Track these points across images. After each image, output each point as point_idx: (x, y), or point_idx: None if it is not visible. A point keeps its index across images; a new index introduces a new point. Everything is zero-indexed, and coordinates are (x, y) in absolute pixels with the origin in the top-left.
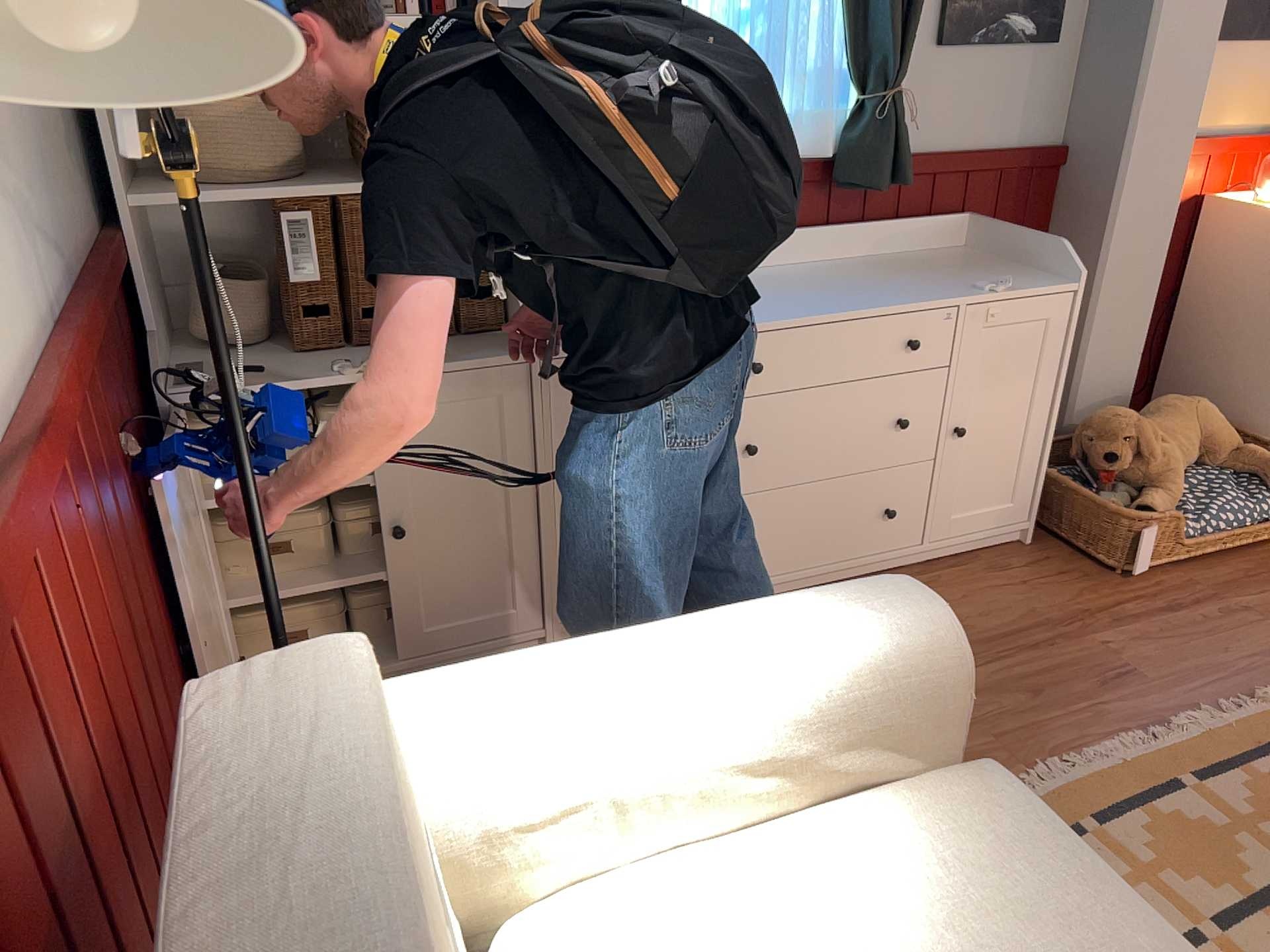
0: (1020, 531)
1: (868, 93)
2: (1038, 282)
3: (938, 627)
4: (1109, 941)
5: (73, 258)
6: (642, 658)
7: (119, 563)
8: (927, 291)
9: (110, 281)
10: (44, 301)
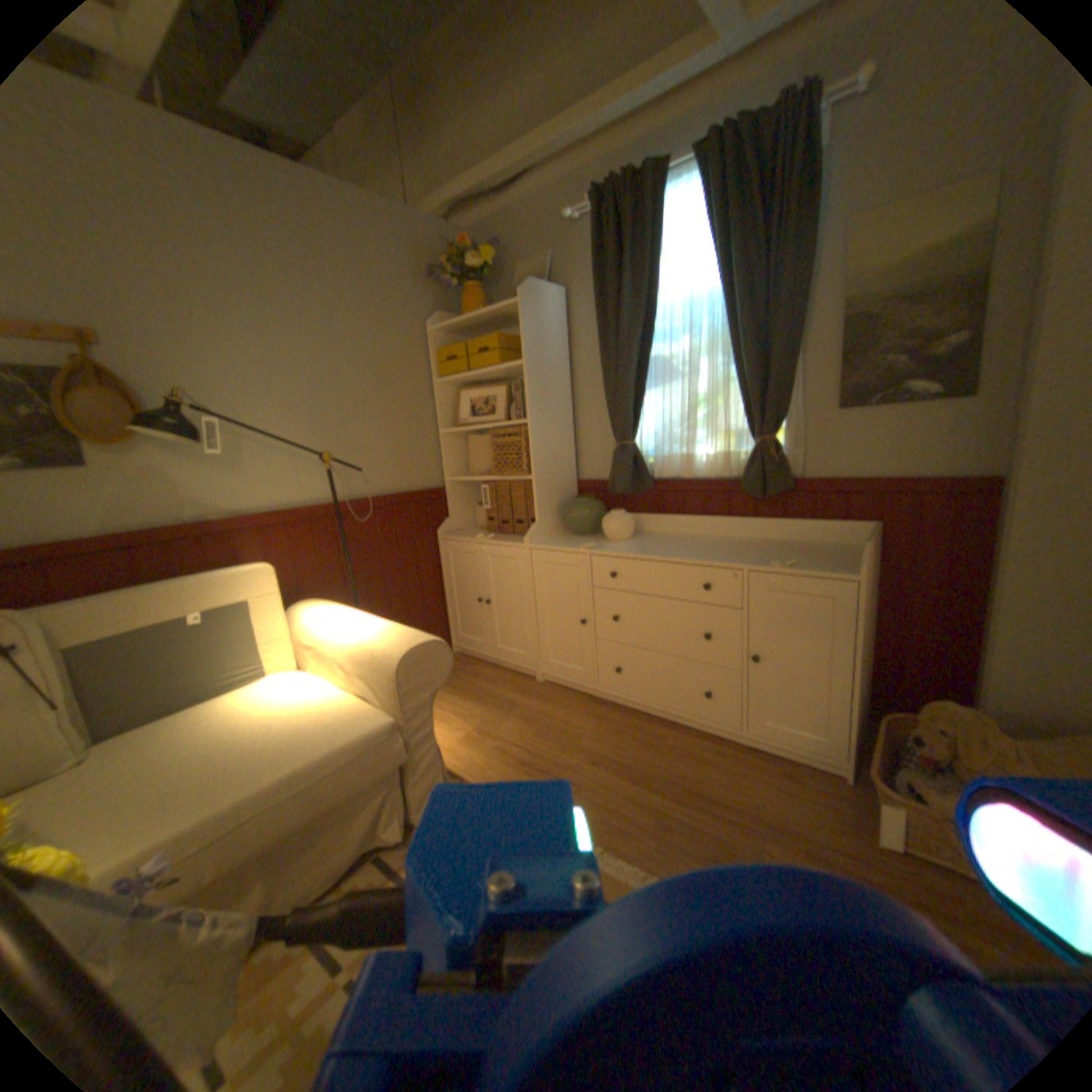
0: (851, 772)
1: (756, 439)
2: (832, 569)
3: (402, 651)
4: (286, 757)
5: (398, 488)
6: (355, 619)
7: (358, 563)
8: (740, 558)
9: (411, 496)
10: (356, 494)
